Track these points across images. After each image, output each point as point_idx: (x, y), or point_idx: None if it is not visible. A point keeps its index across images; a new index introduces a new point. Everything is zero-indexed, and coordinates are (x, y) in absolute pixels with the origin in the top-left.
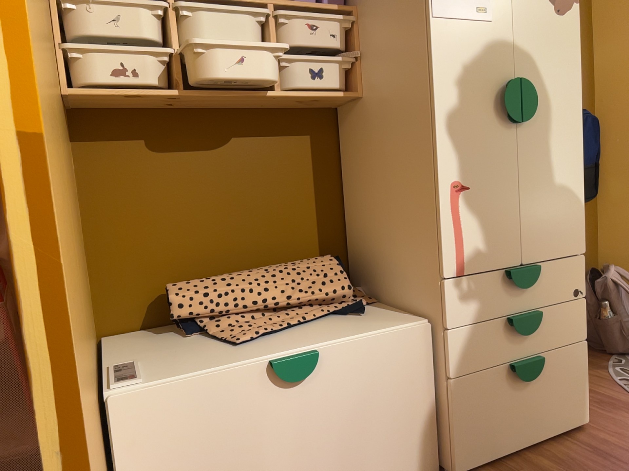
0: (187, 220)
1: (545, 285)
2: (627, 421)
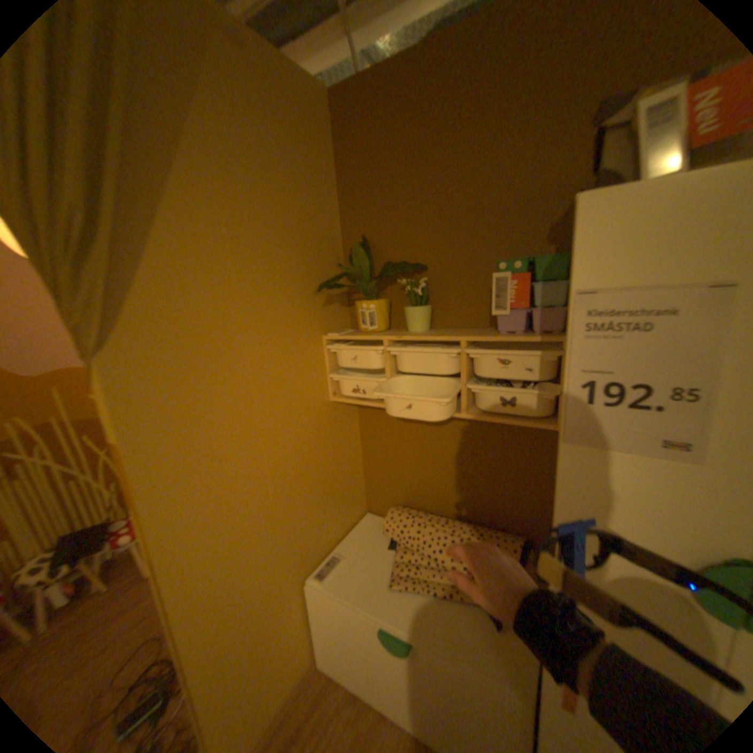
0: (417, 467)
1: None
2: None
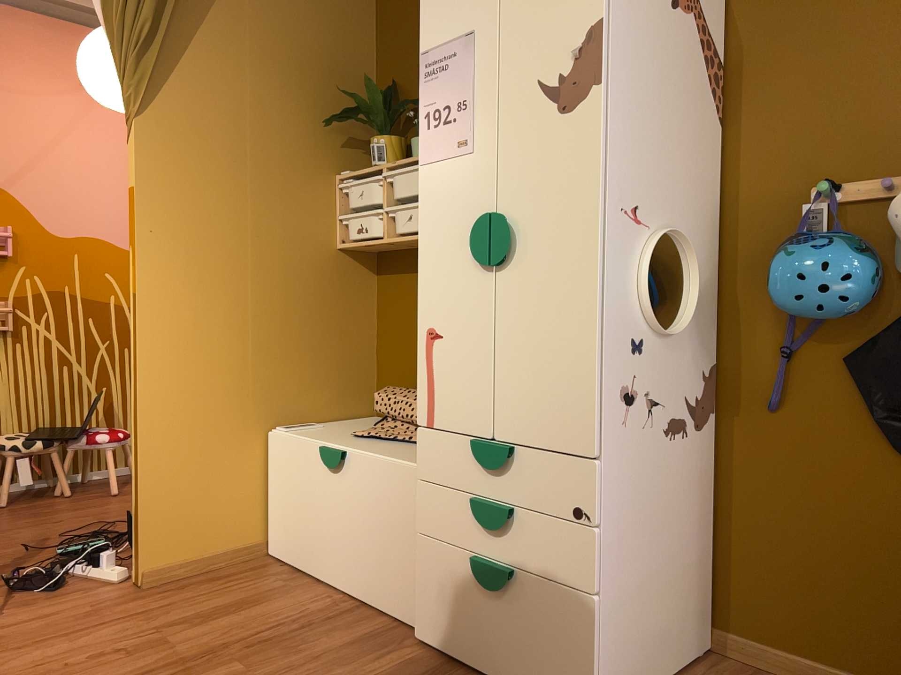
0: None
1: (527, 481)
2: None
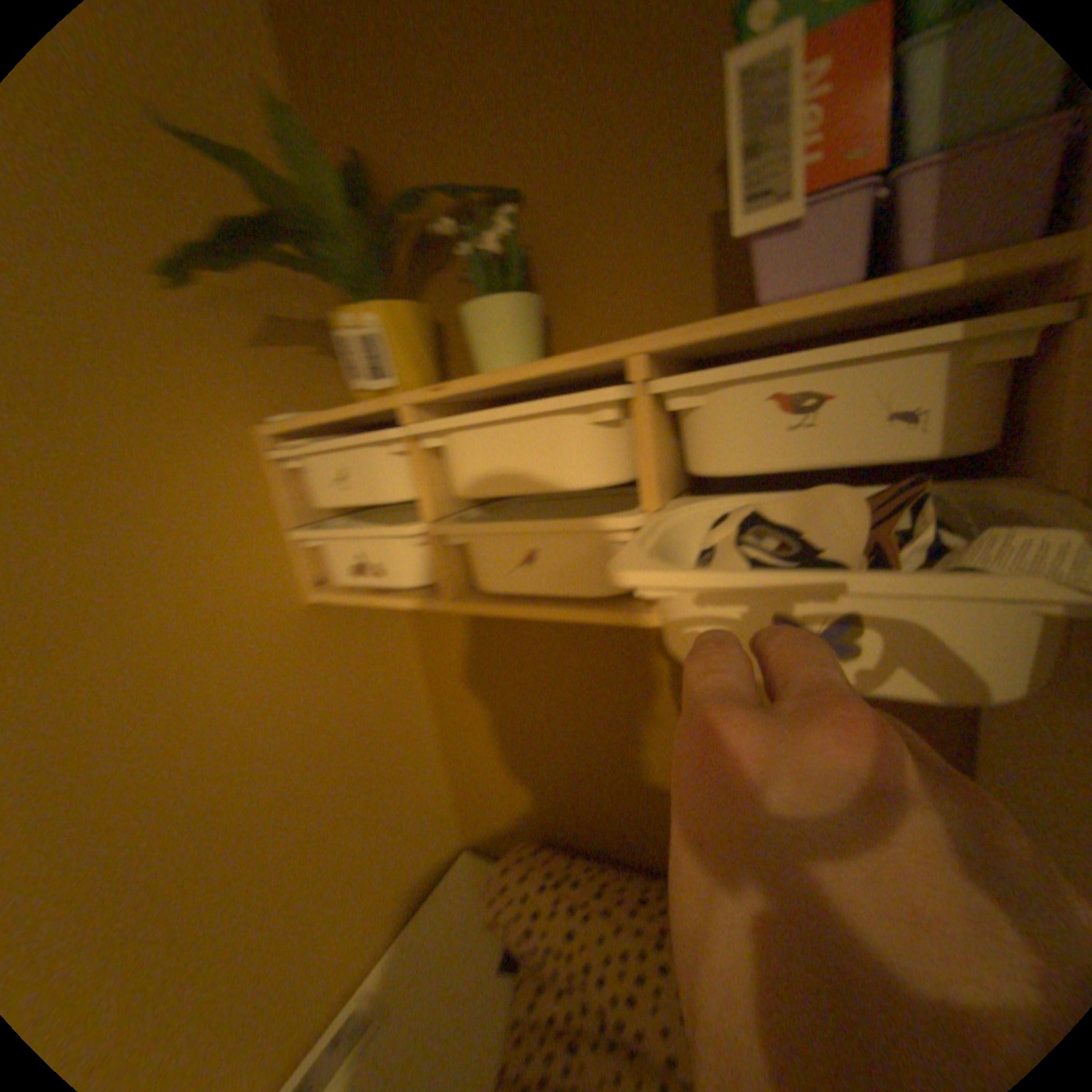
0: (558, 748)
1: None
2: None
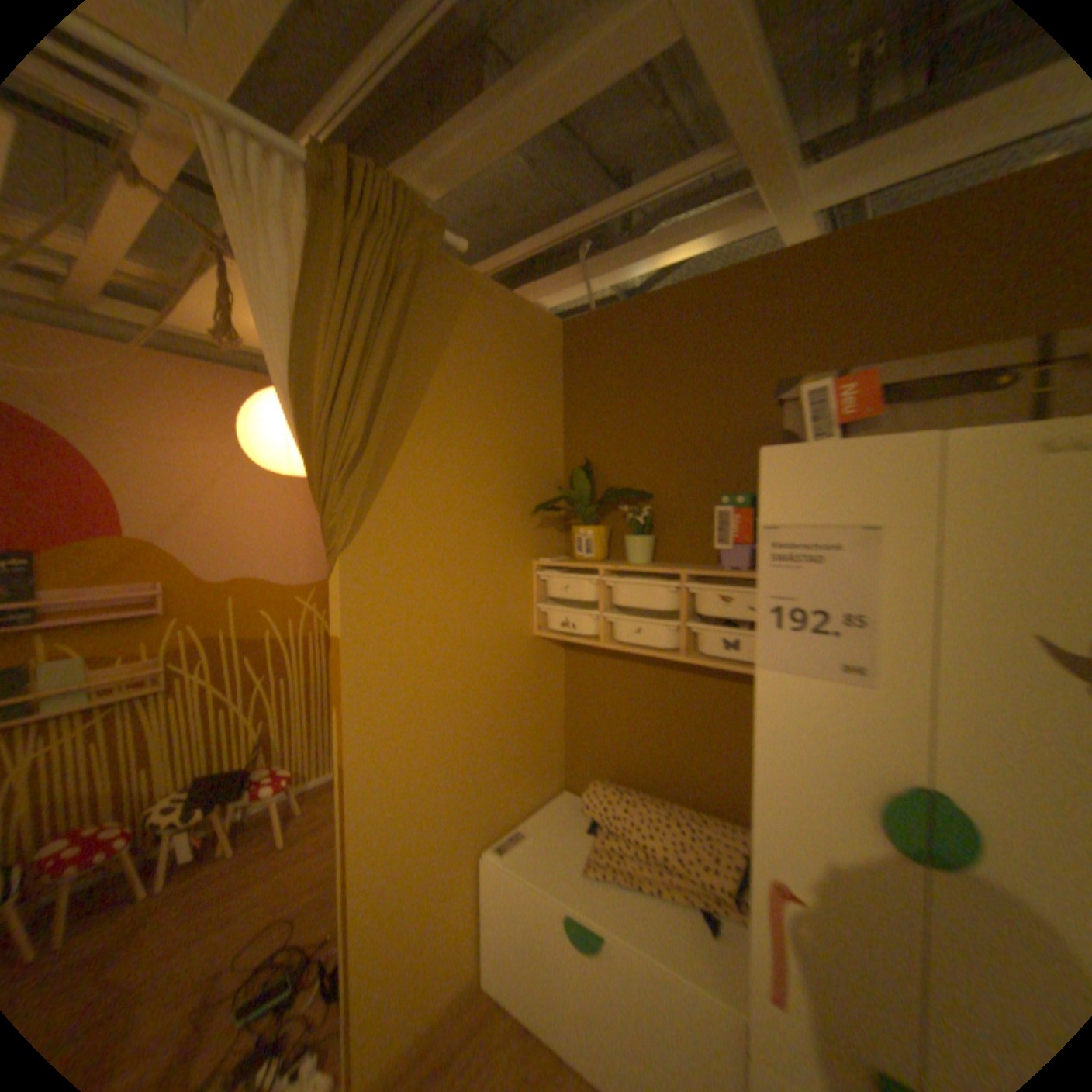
0: (629, 730)
1: None
2: None
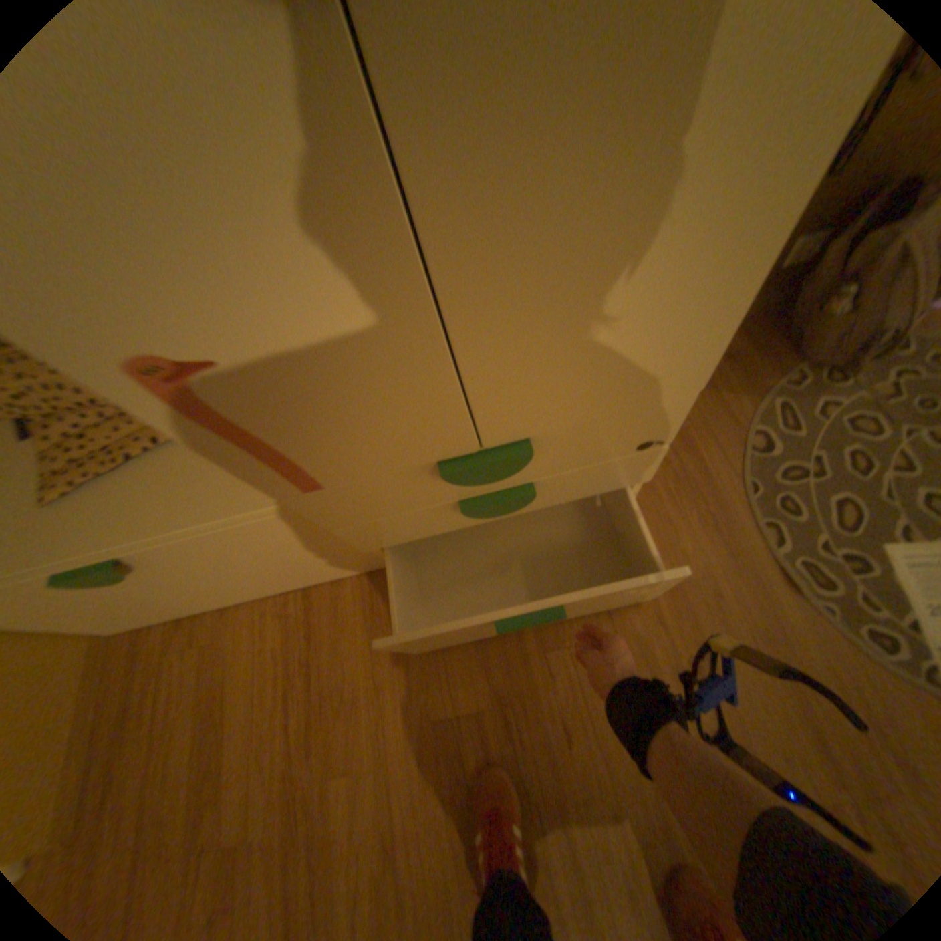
0: None
1: (553, 455)
2: (678, 533)
